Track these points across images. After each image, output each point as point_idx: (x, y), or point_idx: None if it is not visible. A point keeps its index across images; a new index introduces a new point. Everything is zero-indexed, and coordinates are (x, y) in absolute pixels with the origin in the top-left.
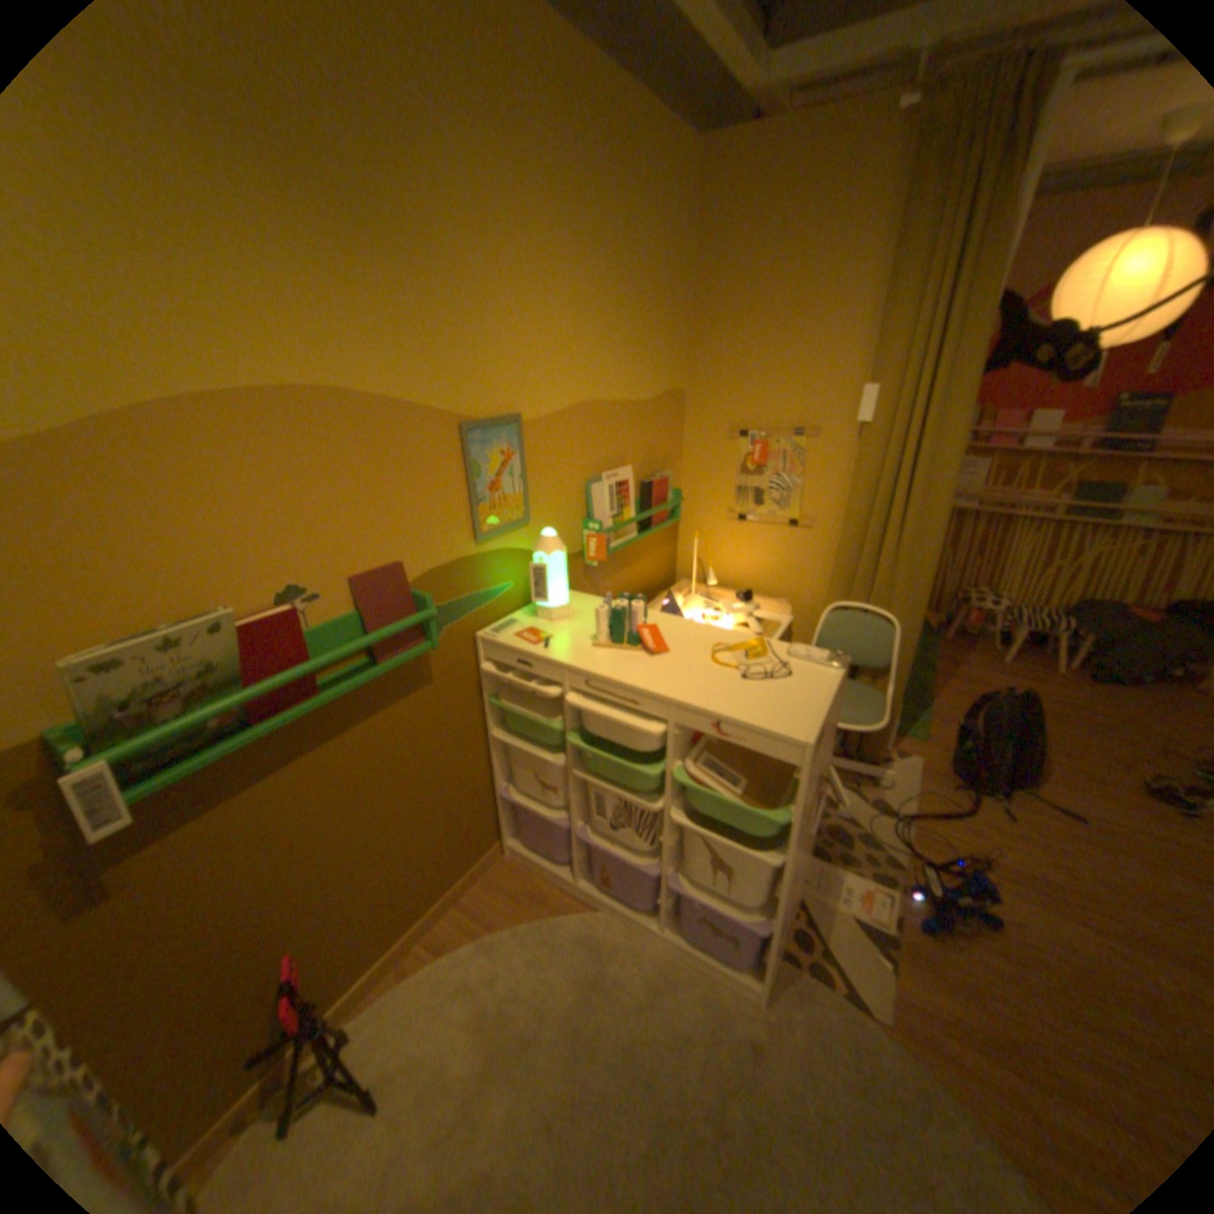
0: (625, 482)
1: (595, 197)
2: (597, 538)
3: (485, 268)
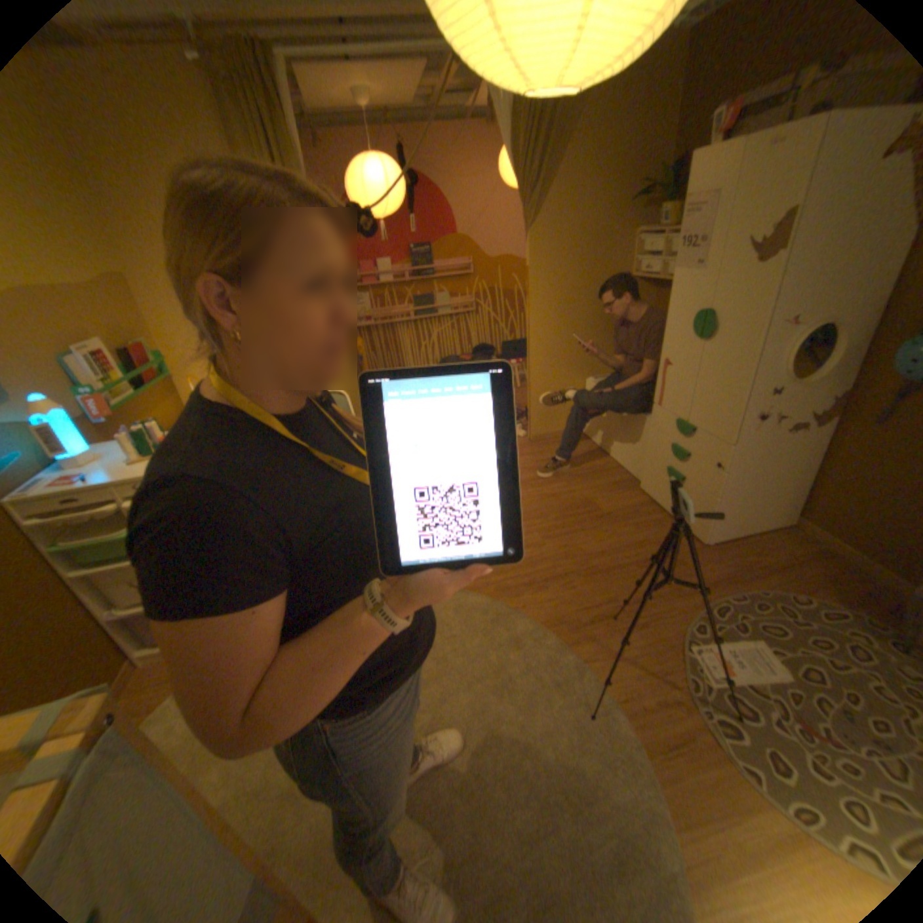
0: (98, 352)
1: None
2: (92, 399)
3: None
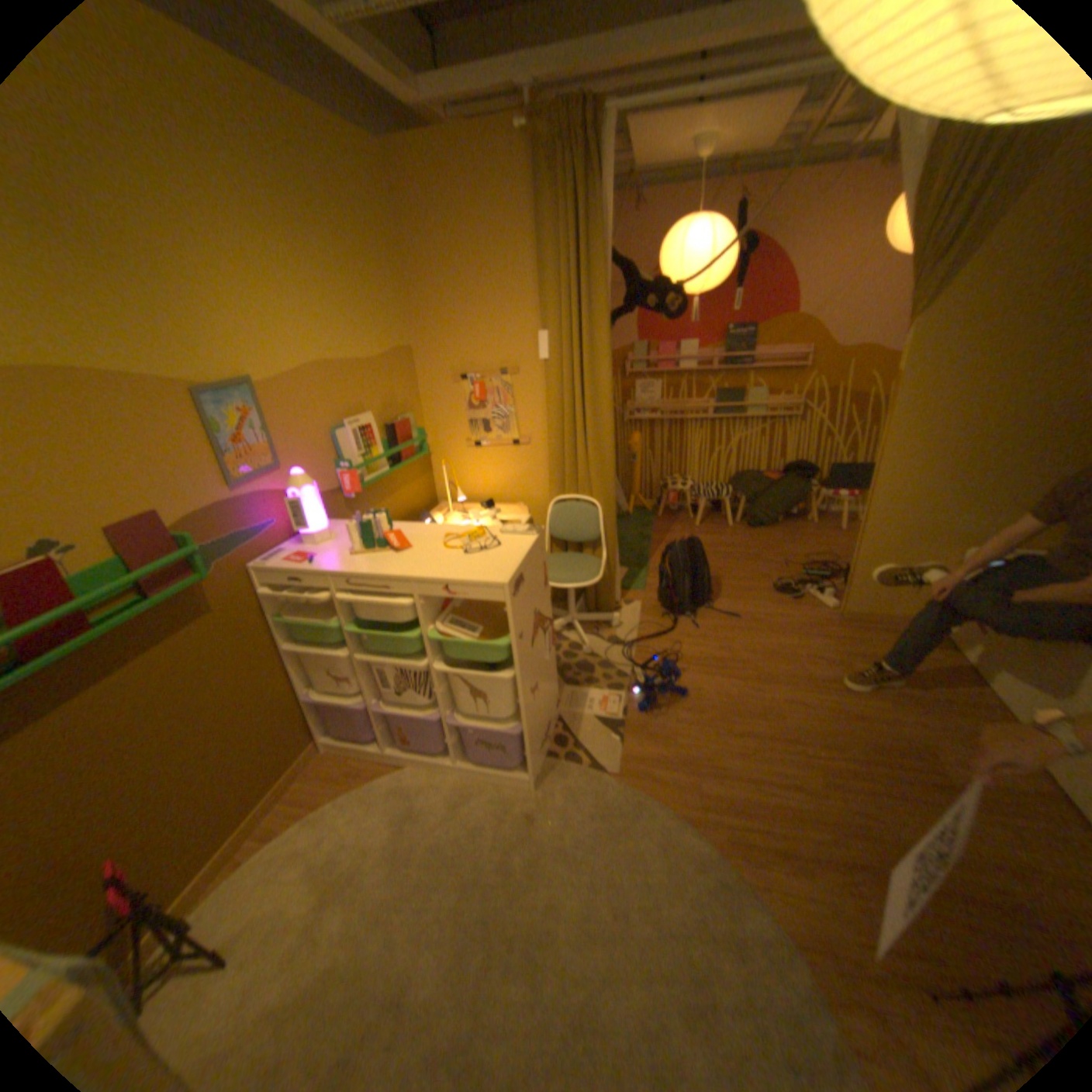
0: (368, 427)
1: (283, 194)
2: (349, 475)
3: (186, 258)
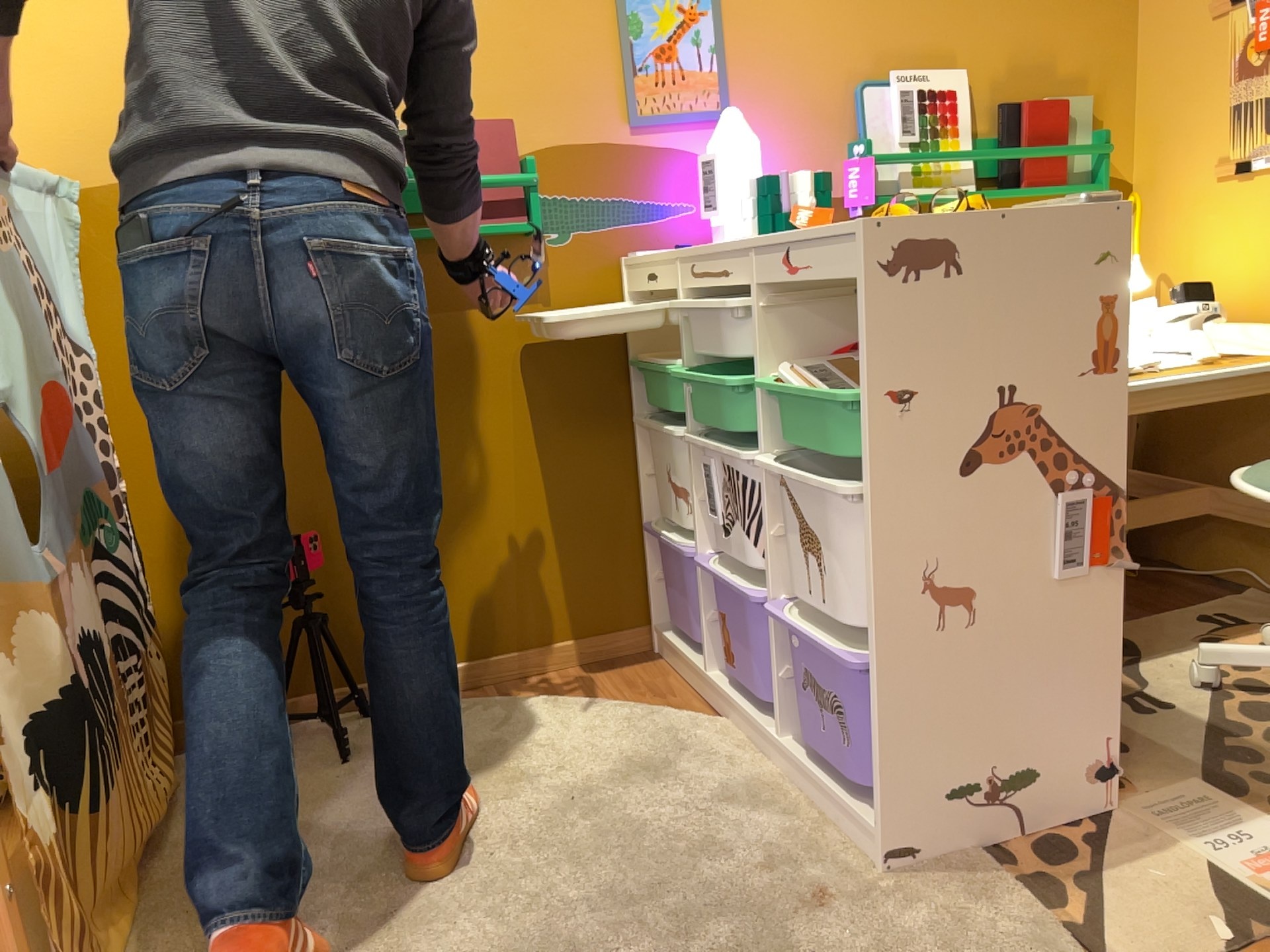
0: (944, 94)
1: None
2: (859, 165)
3: None
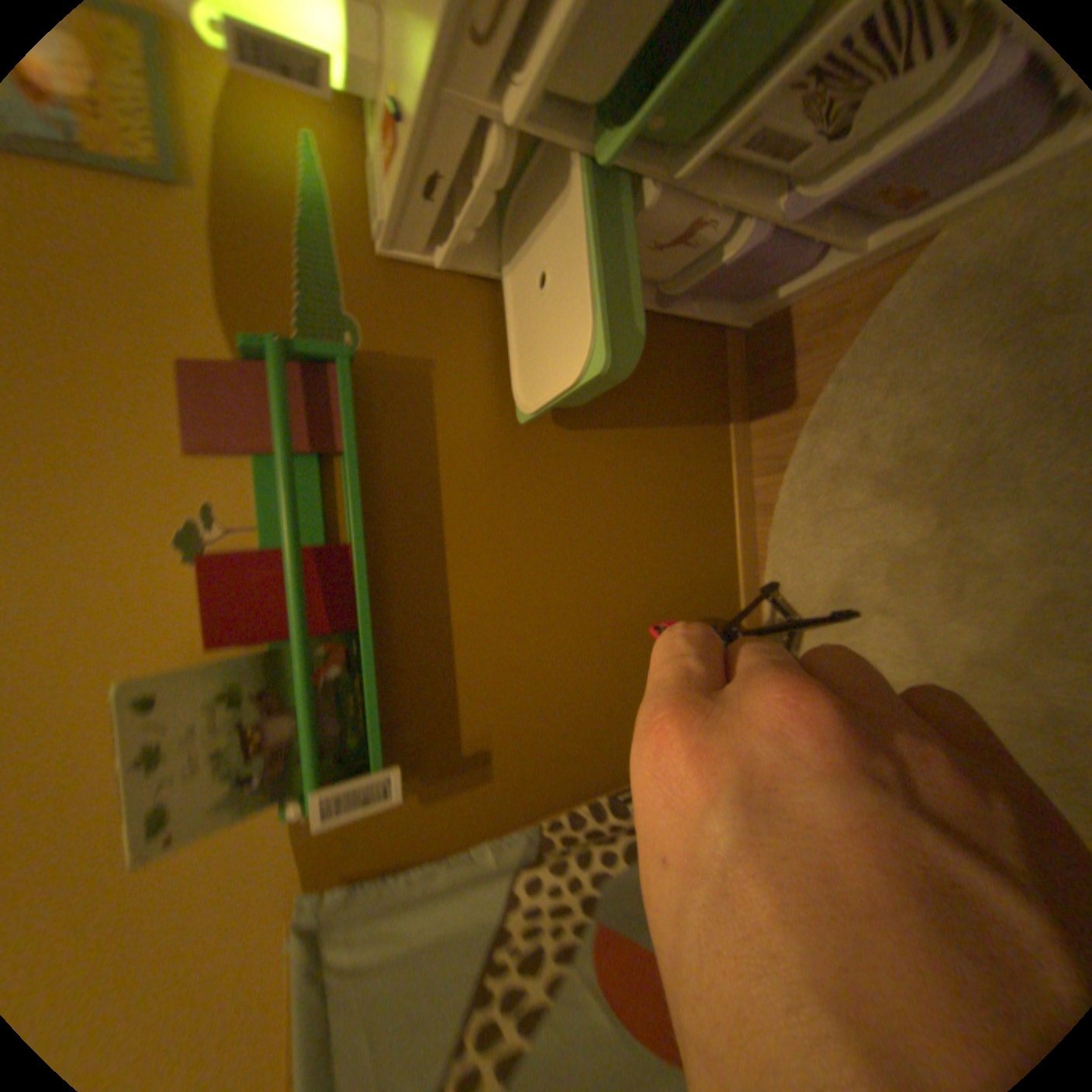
0: None
1: None
2: None
3: None
